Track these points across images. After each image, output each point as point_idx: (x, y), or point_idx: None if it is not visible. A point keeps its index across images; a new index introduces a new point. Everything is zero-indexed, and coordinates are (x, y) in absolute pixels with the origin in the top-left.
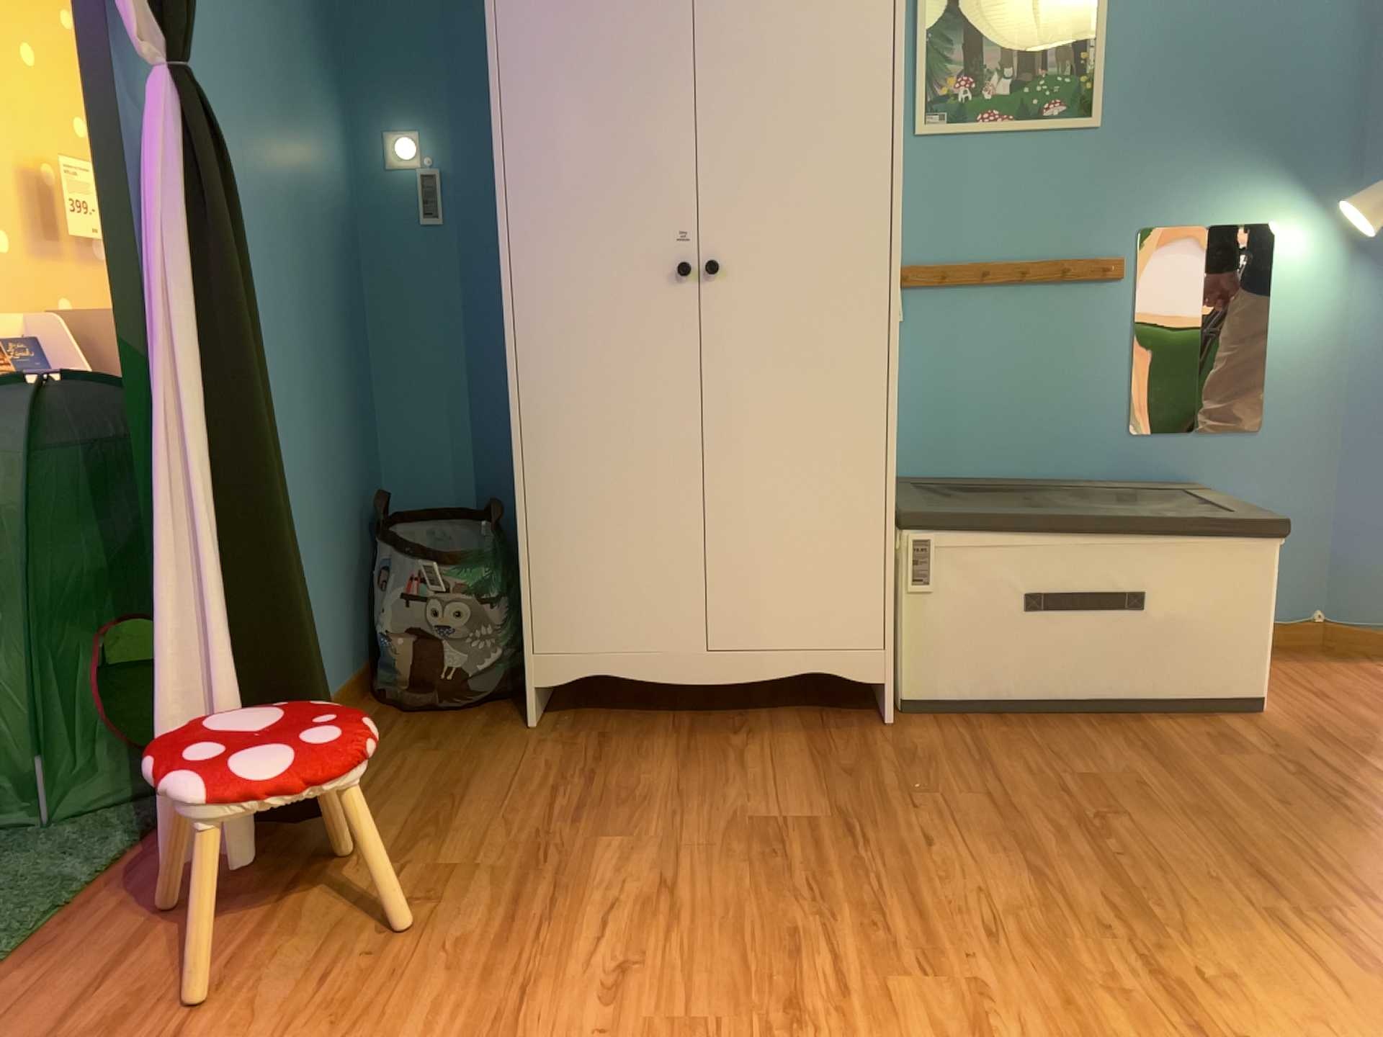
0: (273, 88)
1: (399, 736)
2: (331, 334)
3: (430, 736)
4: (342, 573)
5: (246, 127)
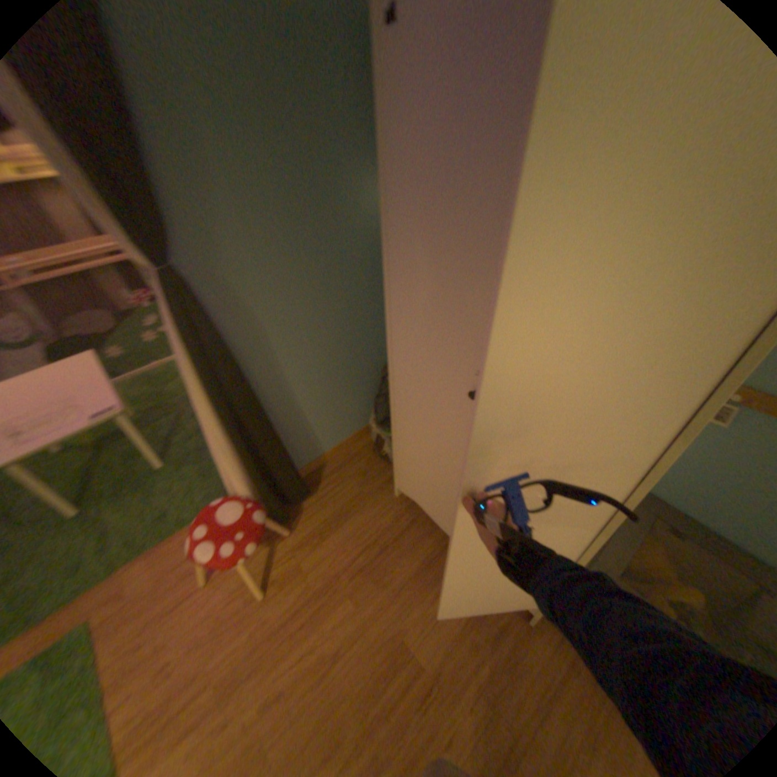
0: (312, 194)
1: (359, 470)
2: (364, 305)
3: (366, 478)
4: (364, 397)
5: (284, 233)
